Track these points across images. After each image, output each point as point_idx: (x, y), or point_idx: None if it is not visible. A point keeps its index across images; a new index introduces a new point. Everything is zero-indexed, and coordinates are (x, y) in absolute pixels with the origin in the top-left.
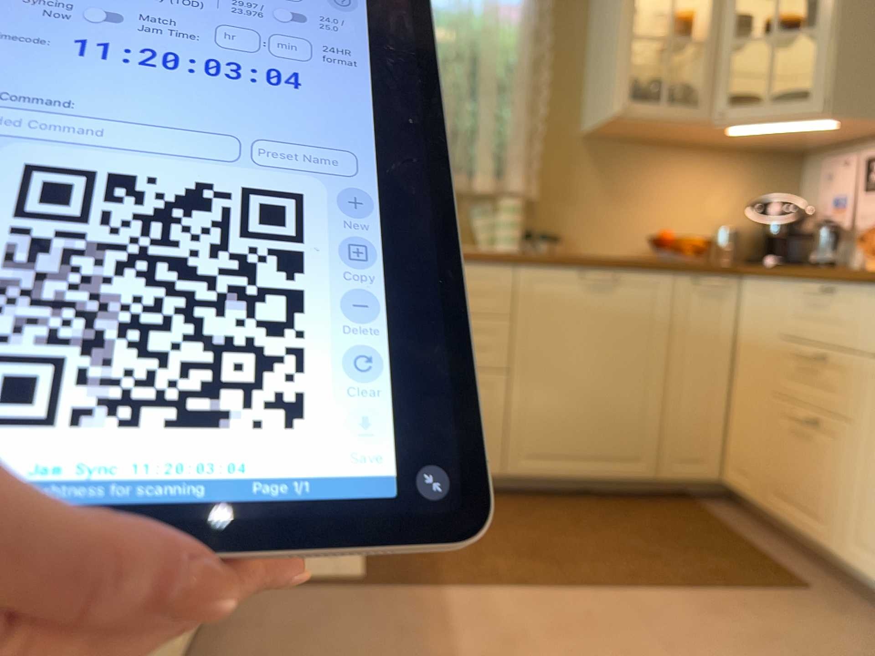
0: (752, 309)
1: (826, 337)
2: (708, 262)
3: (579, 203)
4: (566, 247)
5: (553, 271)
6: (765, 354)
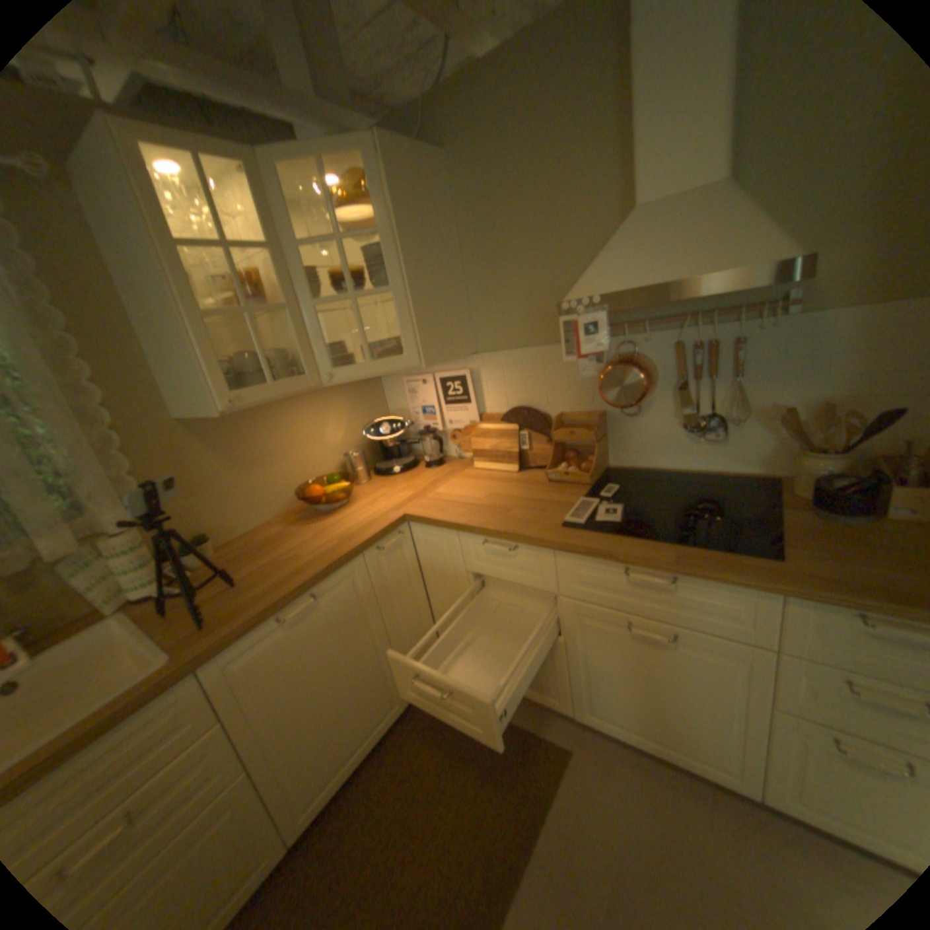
0: (427, 546)
1: (515, 577)
2: (377, 523)
3: (205, 491)
4: (213, 539)
5: (244, 643)
6: (453, 581)
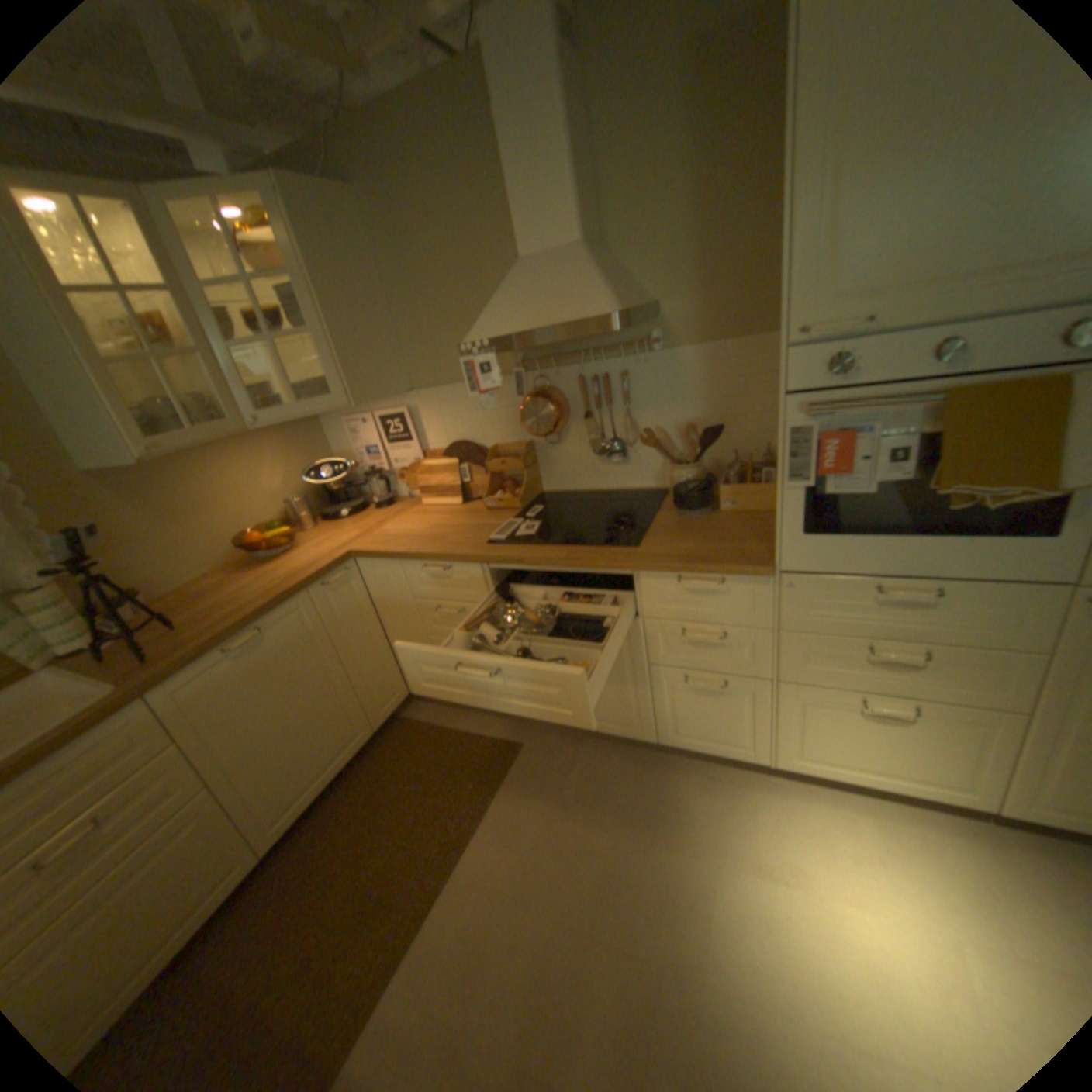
0: (376, 580)
1: (455, 595)
2: (321, 561)
3: (129, 544)
4: (145, 594)
5: (191, 671)
6: (404, 610)
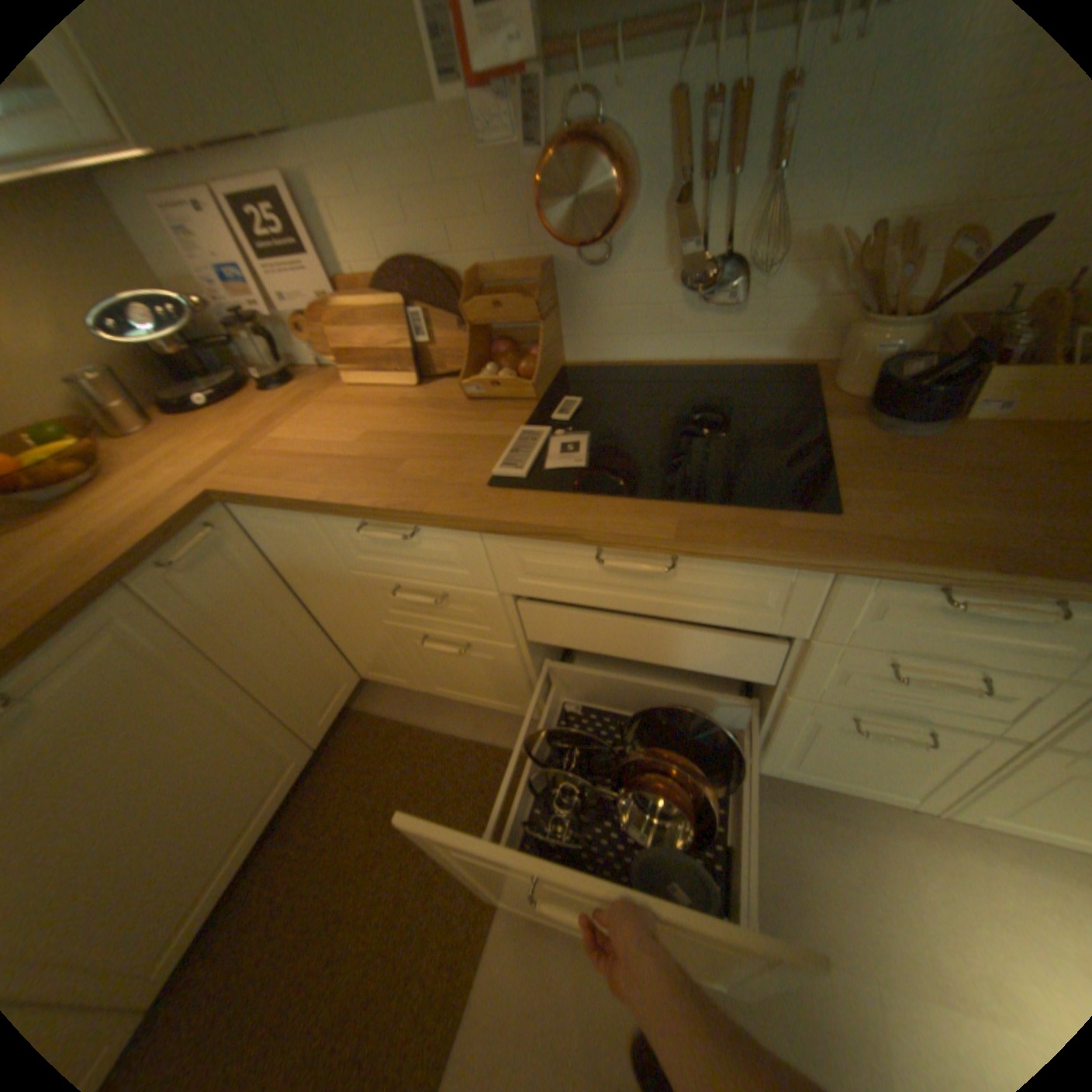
0: (274, 537)
1: (427, 572)
2: (149, 515)
3: None
4: None
5: None
6: (336, 583)
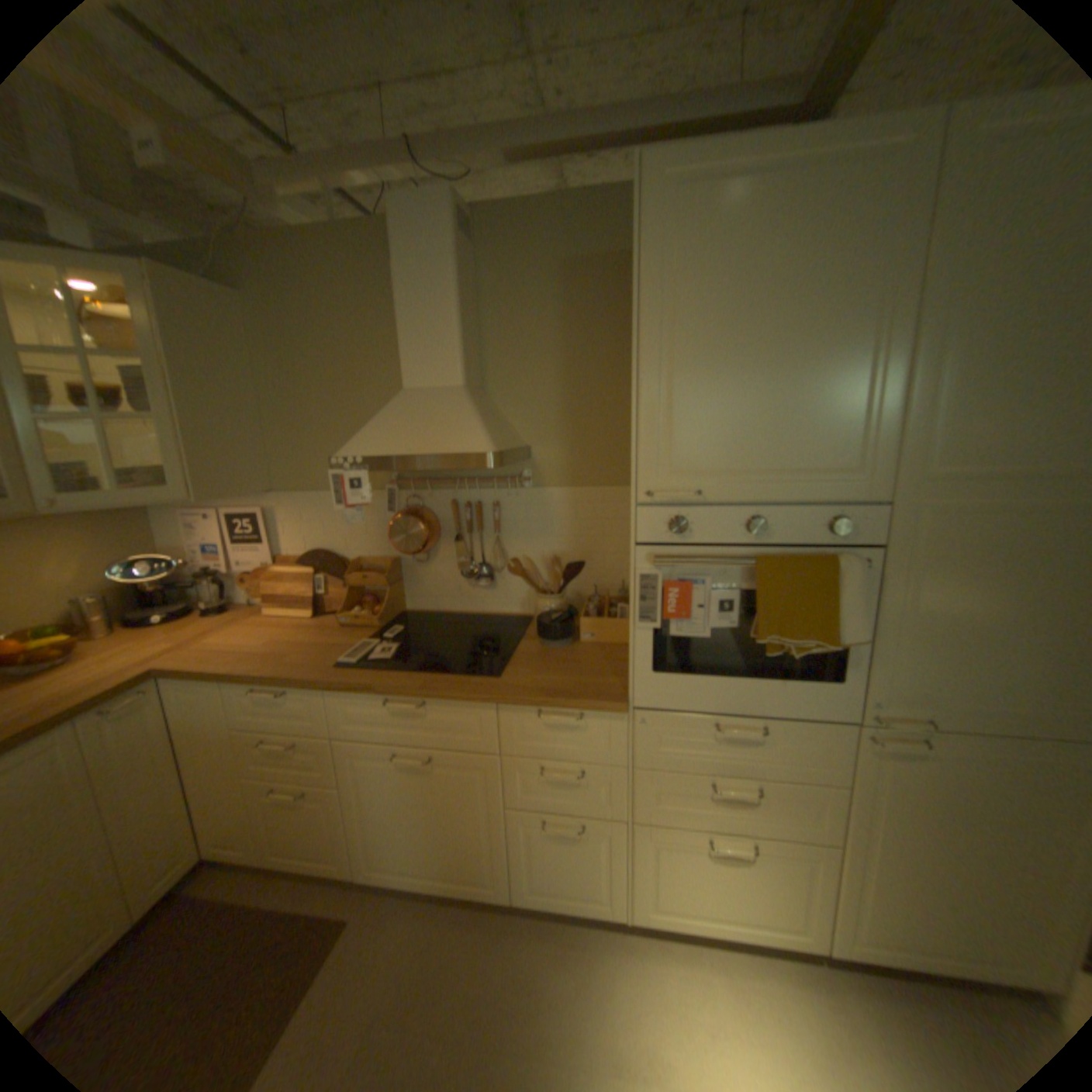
0: (181, 707)
1: (284, 728)
2: (106, 682)
3: None
4: None
5: None
6: (214, 746)
